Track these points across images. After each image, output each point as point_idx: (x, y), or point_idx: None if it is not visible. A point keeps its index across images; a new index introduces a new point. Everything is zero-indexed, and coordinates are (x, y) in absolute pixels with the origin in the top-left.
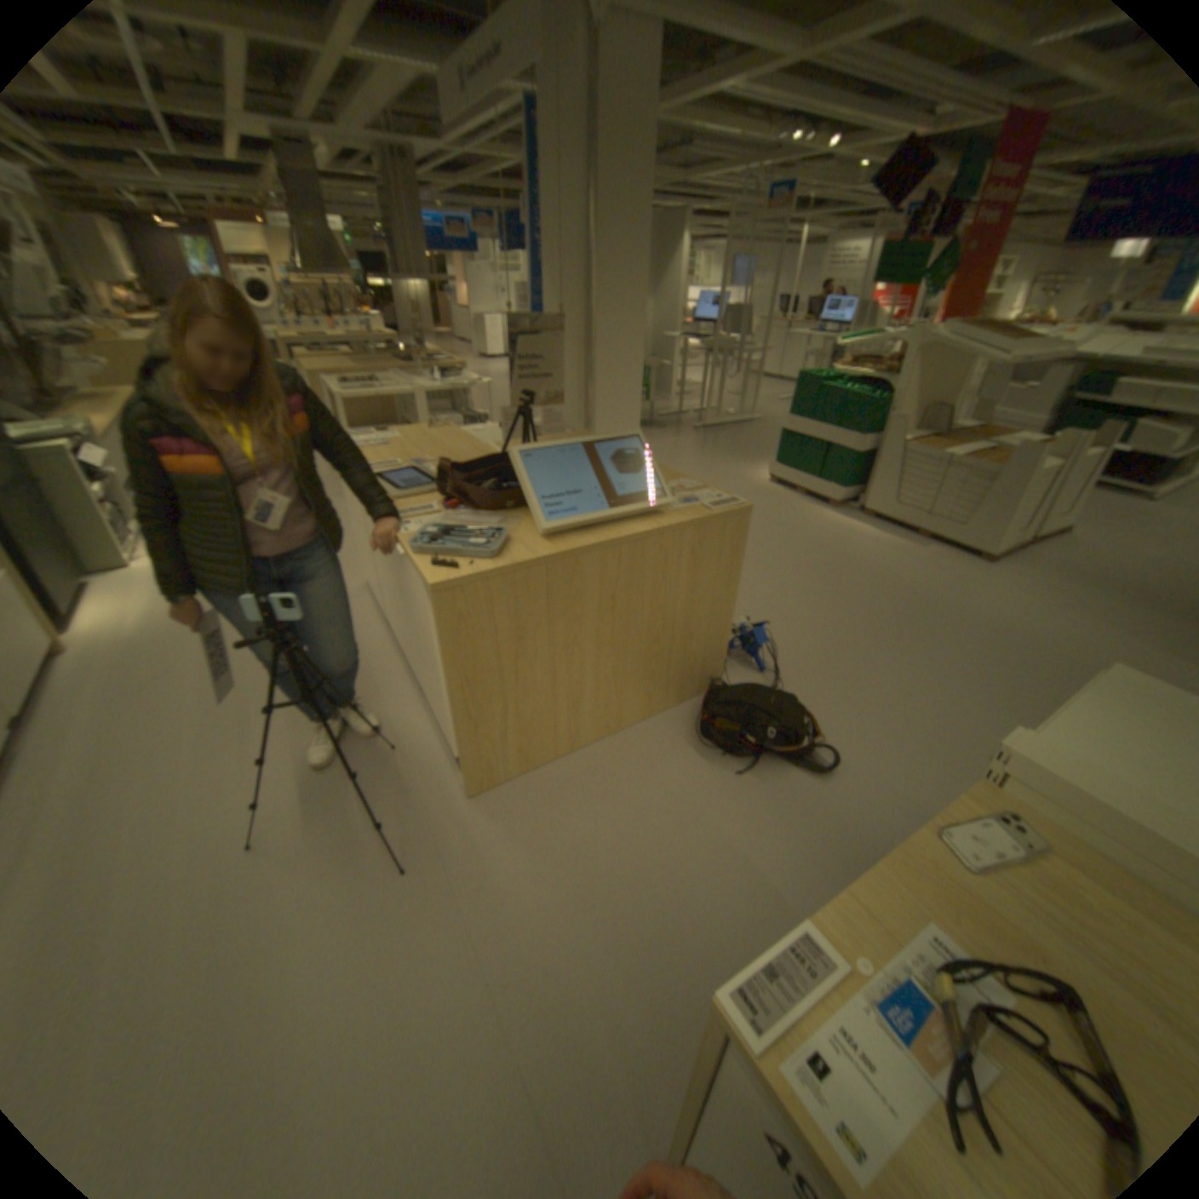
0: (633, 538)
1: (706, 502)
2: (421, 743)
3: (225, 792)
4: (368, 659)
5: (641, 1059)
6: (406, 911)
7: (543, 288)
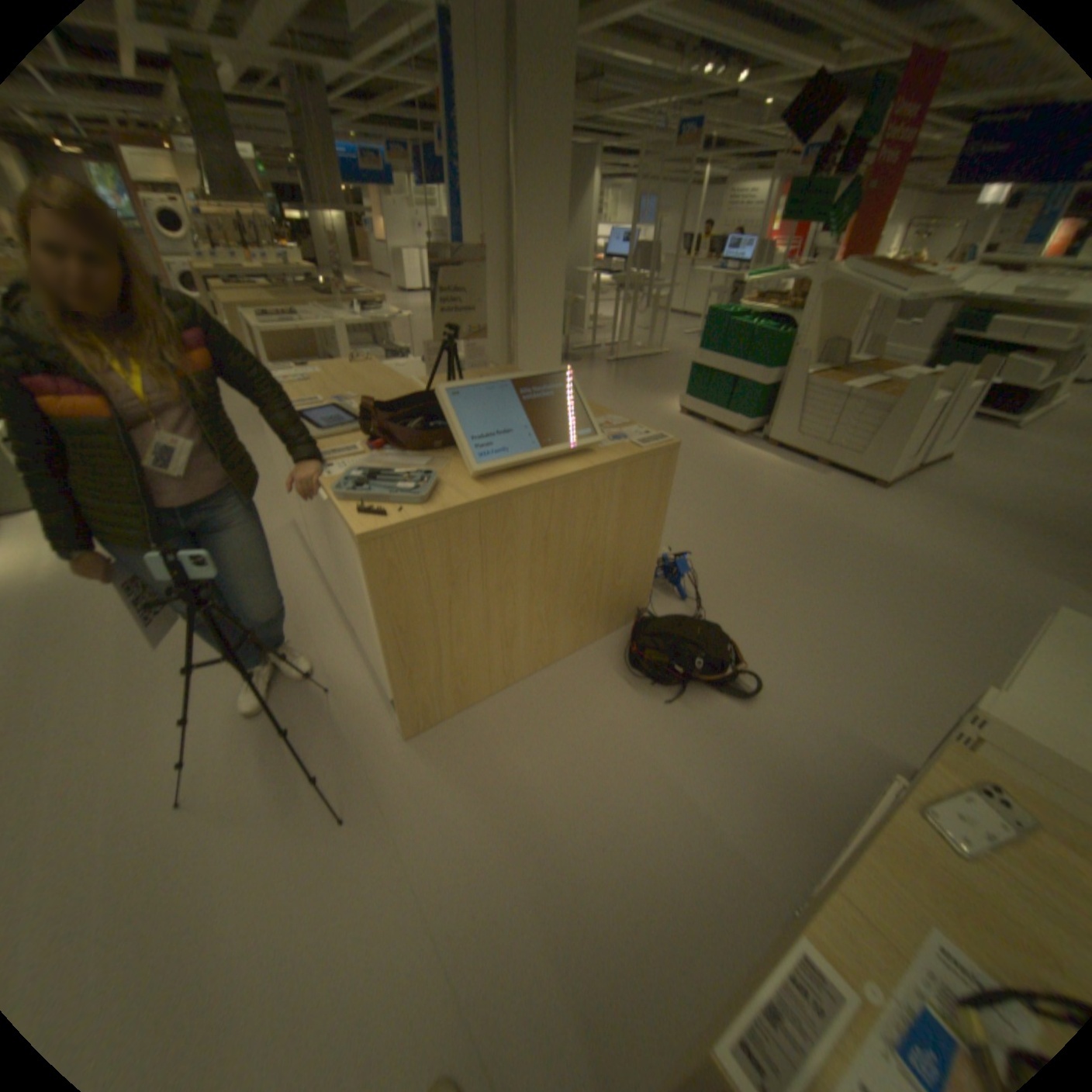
0: (565, 476)
1: (633, 437)
2: (353, 683)
3: (149, 743)
4: (296, 597)
5: (588, 1002)
6: (345, 861)
7: (462, 216)
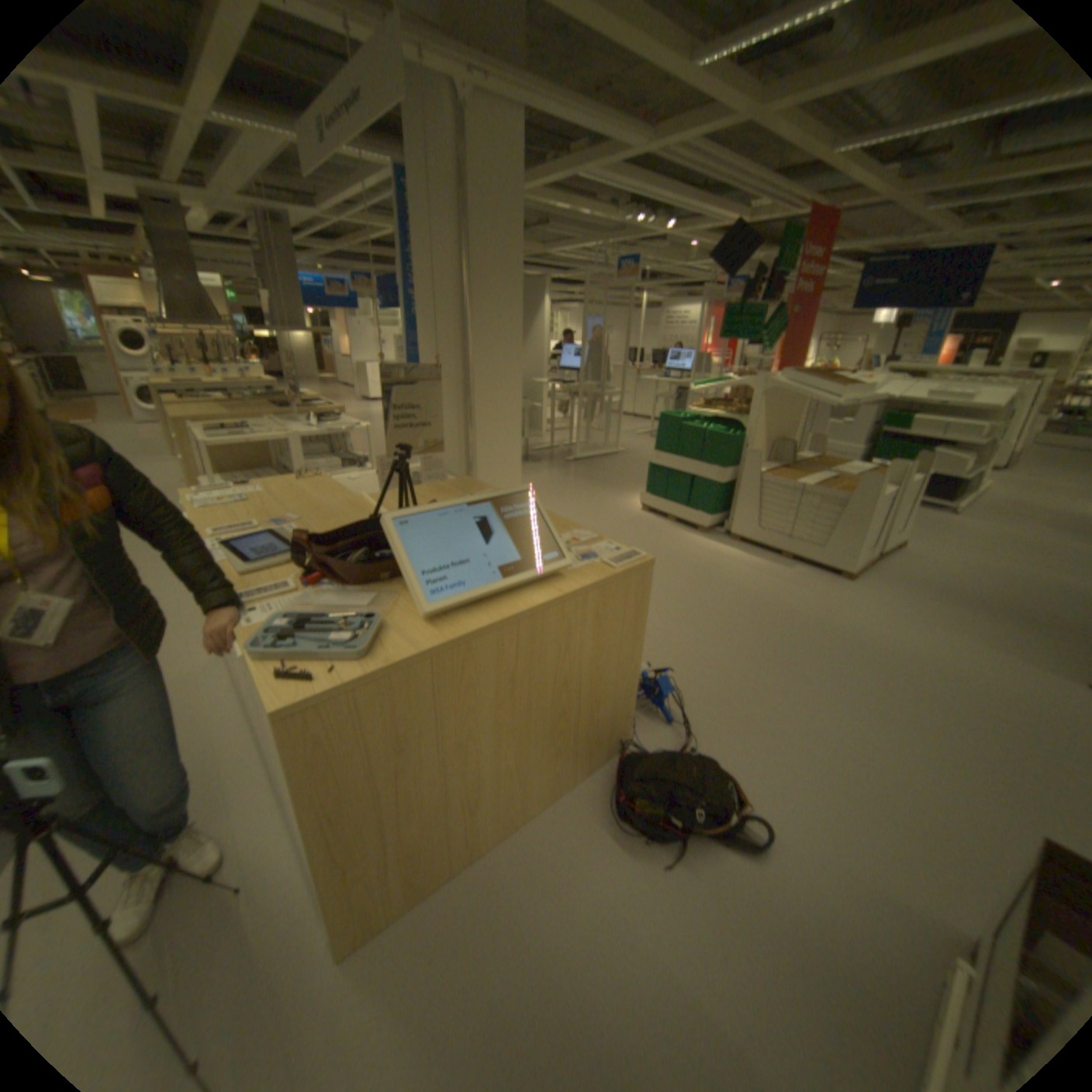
0: (531, 607)
1: (603, 553)
2: (275, 874)
3: None
4: (214, 751)
5: None
6: None
7: (417, 337)
